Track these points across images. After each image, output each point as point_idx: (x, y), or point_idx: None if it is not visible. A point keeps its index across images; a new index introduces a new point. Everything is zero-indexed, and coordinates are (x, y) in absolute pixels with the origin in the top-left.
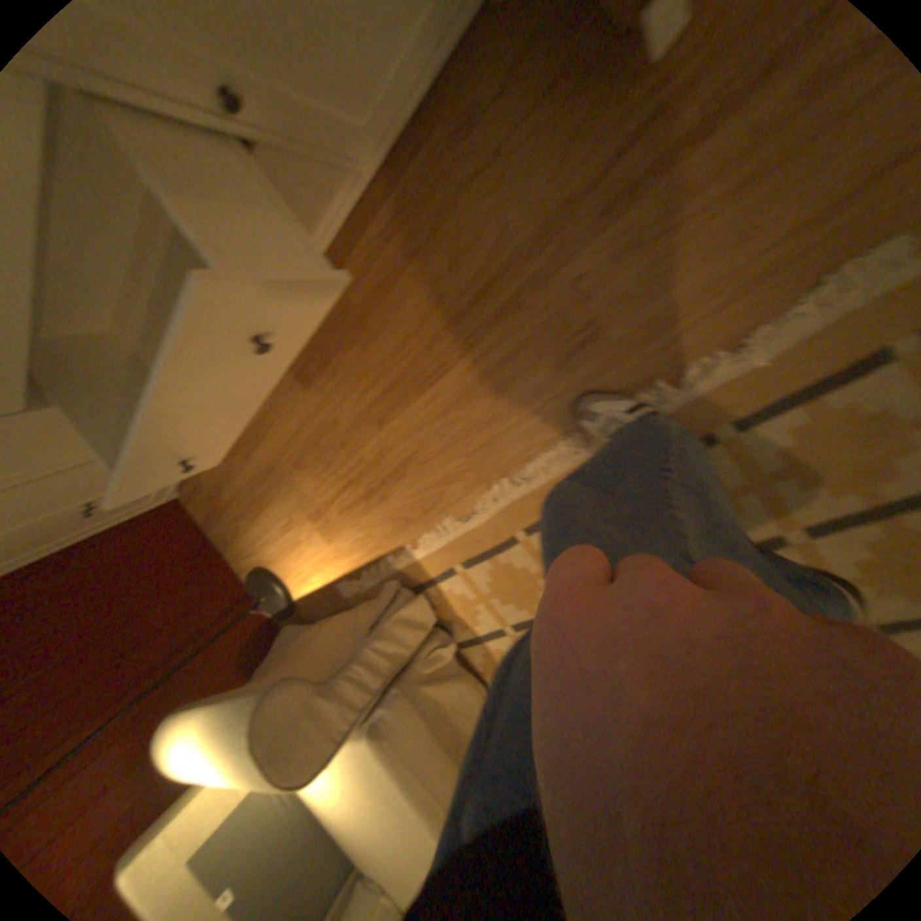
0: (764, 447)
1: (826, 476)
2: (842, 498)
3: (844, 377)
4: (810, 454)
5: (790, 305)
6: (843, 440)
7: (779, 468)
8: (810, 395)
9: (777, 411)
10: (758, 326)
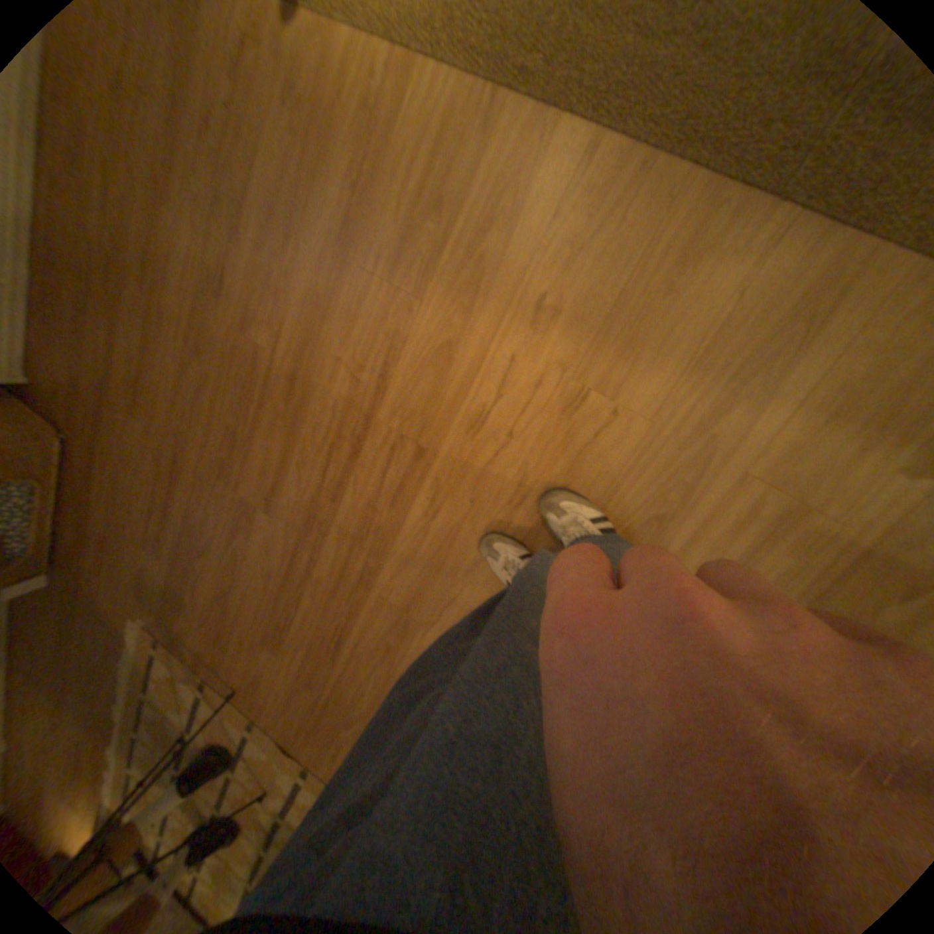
0: (146, 699)
1: (165, 706)
2: (174, 714)
3: (142, 667)
4: (156, 698)
5: (116, 644)
6: (158, 690)
7: (154, 707)
8: (140, 676)
9: (138, 684)
10: (115, 653)
